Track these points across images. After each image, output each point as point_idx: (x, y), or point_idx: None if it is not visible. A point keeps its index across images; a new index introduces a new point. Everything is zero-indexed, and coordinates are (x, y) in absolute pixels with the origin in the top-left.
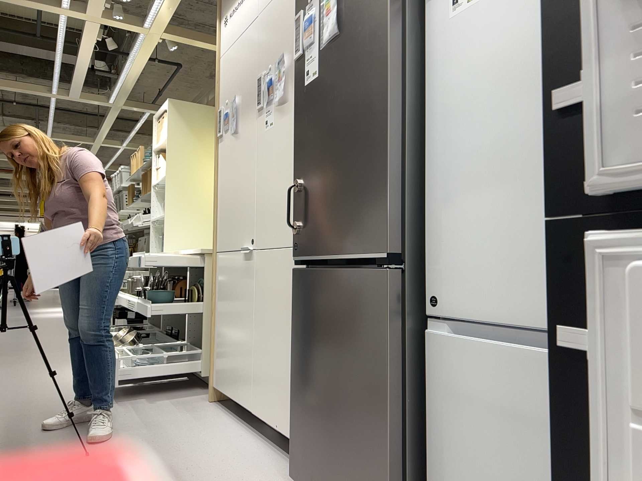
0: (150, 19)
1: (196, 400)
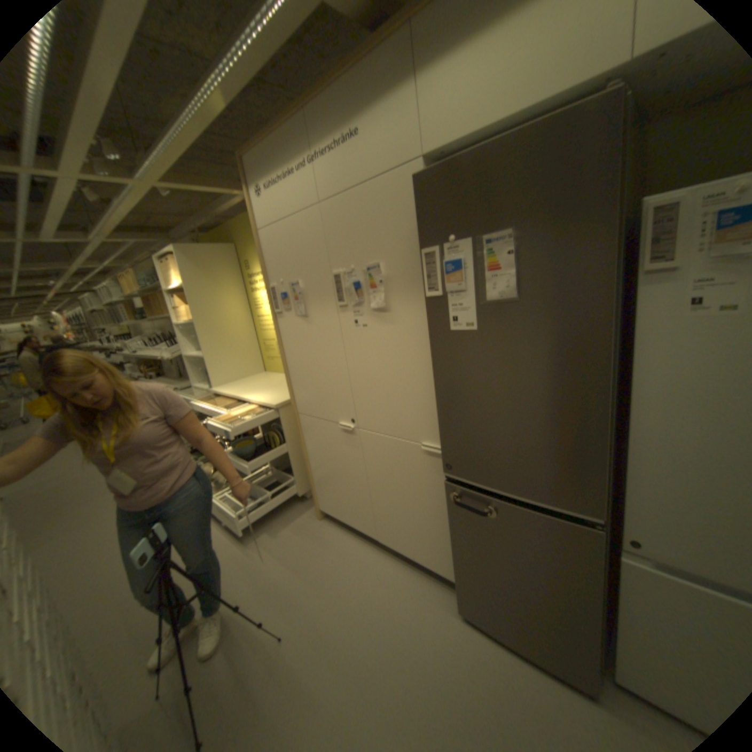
0: (140, 170)
1: (307, 522)
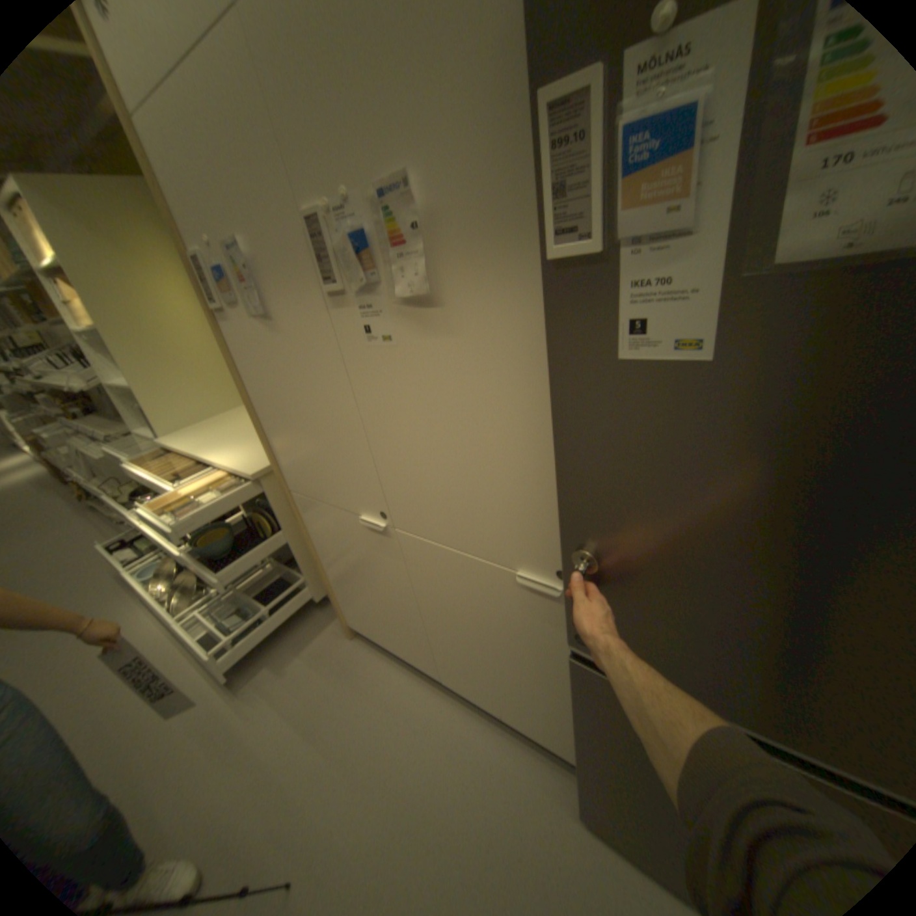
0: None
1: (331, 643)
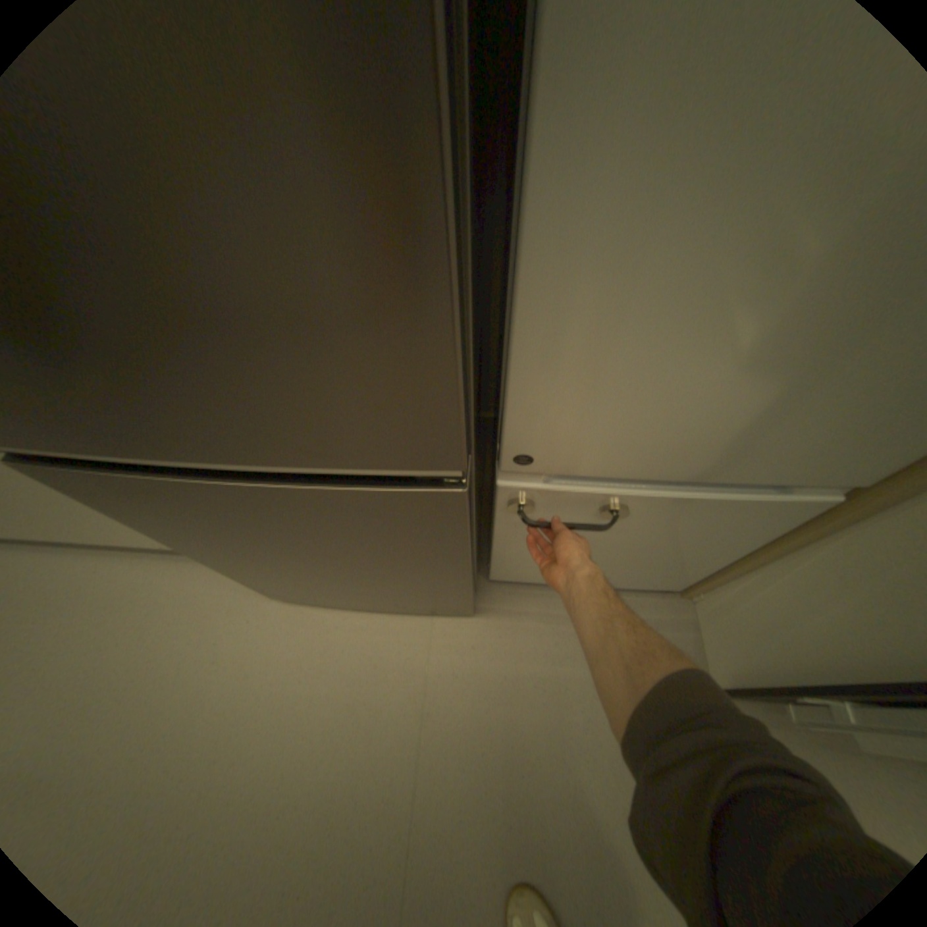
0: None
1: None
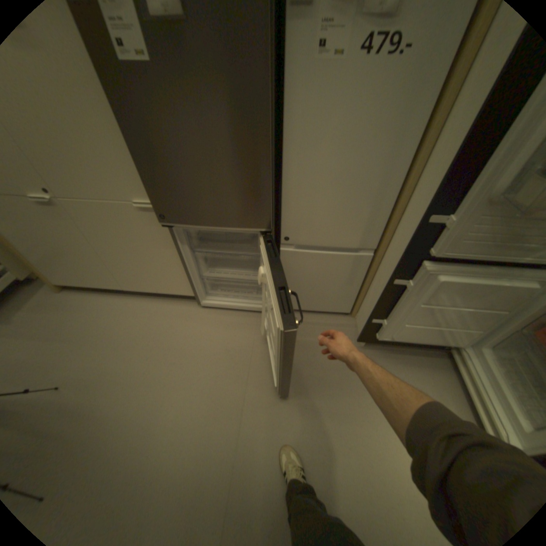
0: None
1: (44, 298)
